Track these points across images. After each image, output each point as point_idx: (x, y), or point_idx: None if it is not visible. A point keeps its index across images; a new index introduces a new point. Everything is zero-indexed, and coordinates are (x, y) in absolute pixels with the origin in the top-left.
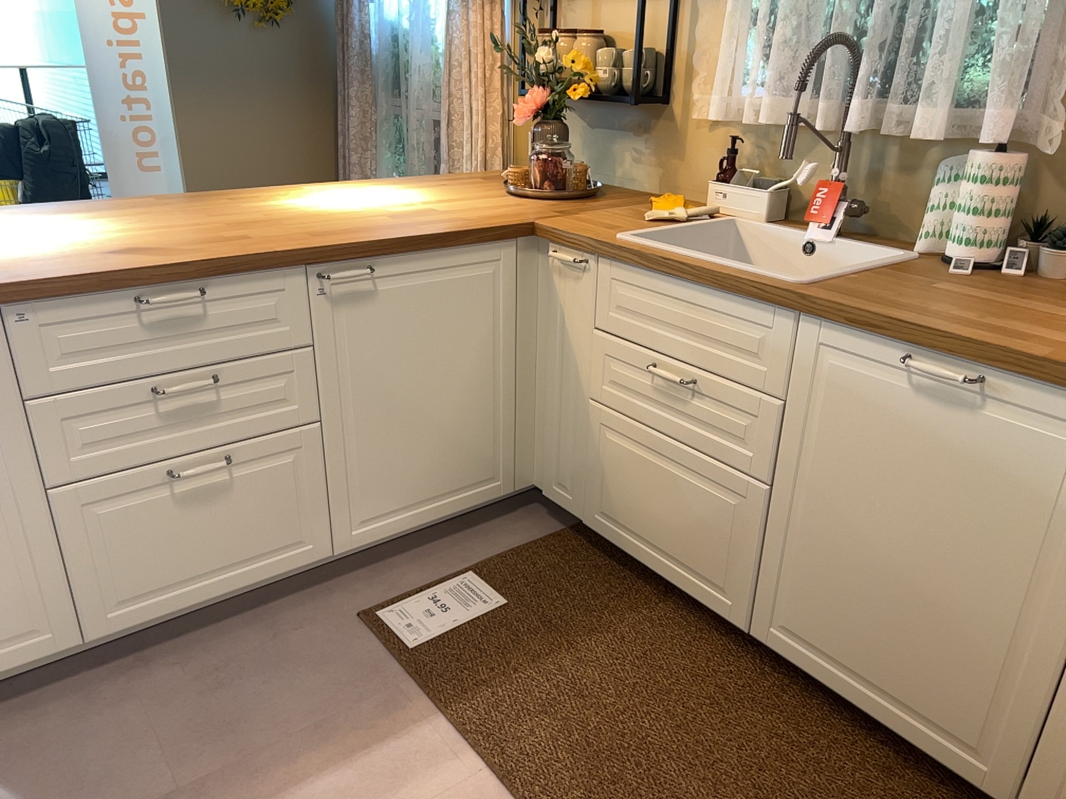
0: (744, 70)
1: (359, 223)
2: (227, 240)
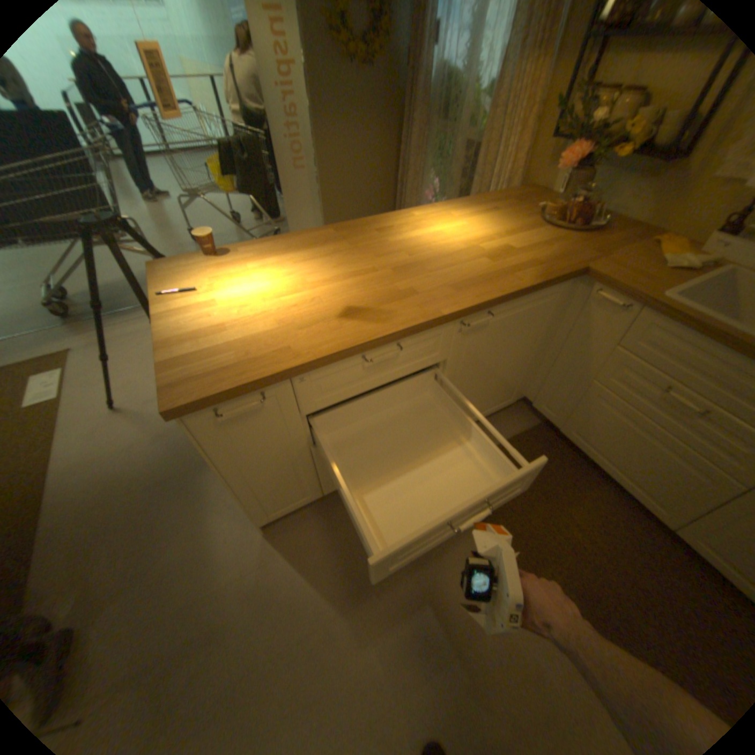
0: None
1: (474, 268)
2: (403, 295)
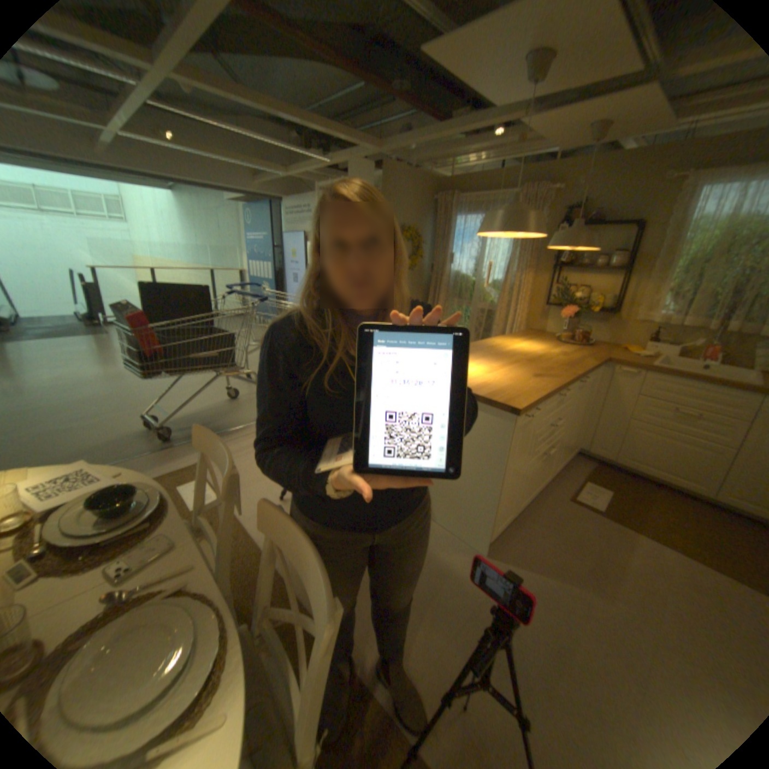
0: (667, 304)
1: (563, 359)
2: (549, 369)
